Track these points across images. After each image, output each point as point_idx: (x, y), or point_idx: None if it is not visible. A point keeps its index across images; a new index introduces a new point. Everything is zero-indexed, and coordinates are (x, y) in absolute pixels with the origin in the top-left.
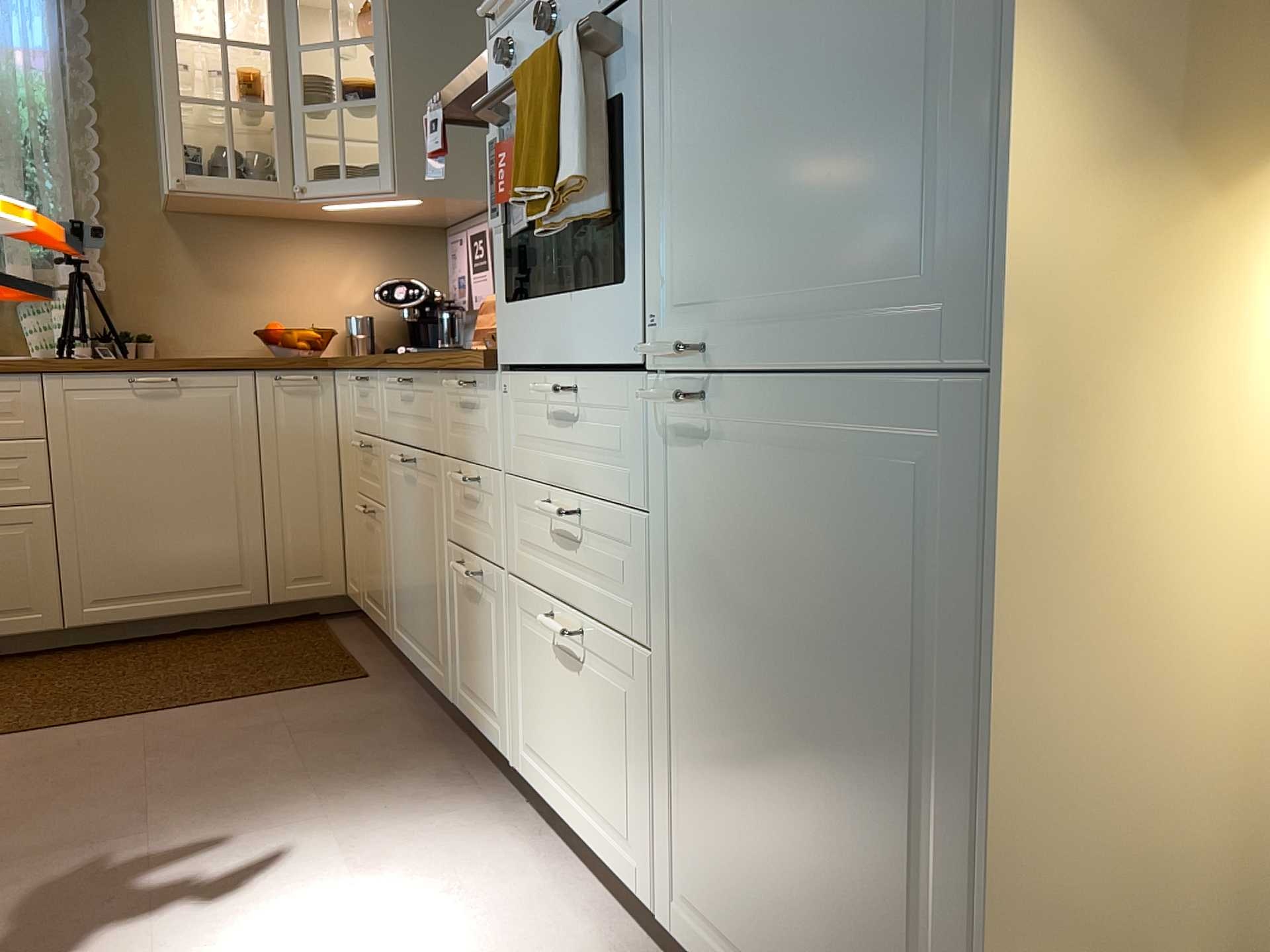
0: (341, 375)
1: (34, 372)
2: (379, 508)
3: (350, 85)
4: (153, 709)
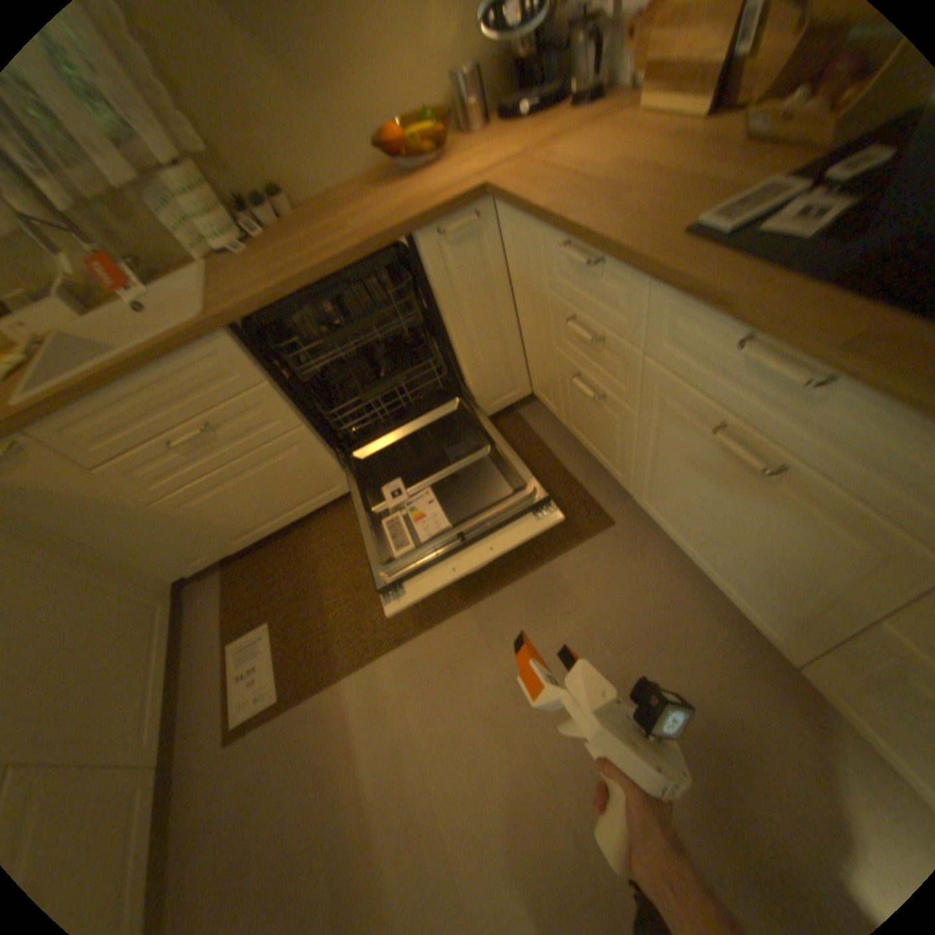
0: (517, 215)
1: (216, 330)
2: (617, 401)
3: None
4: (472, 595)
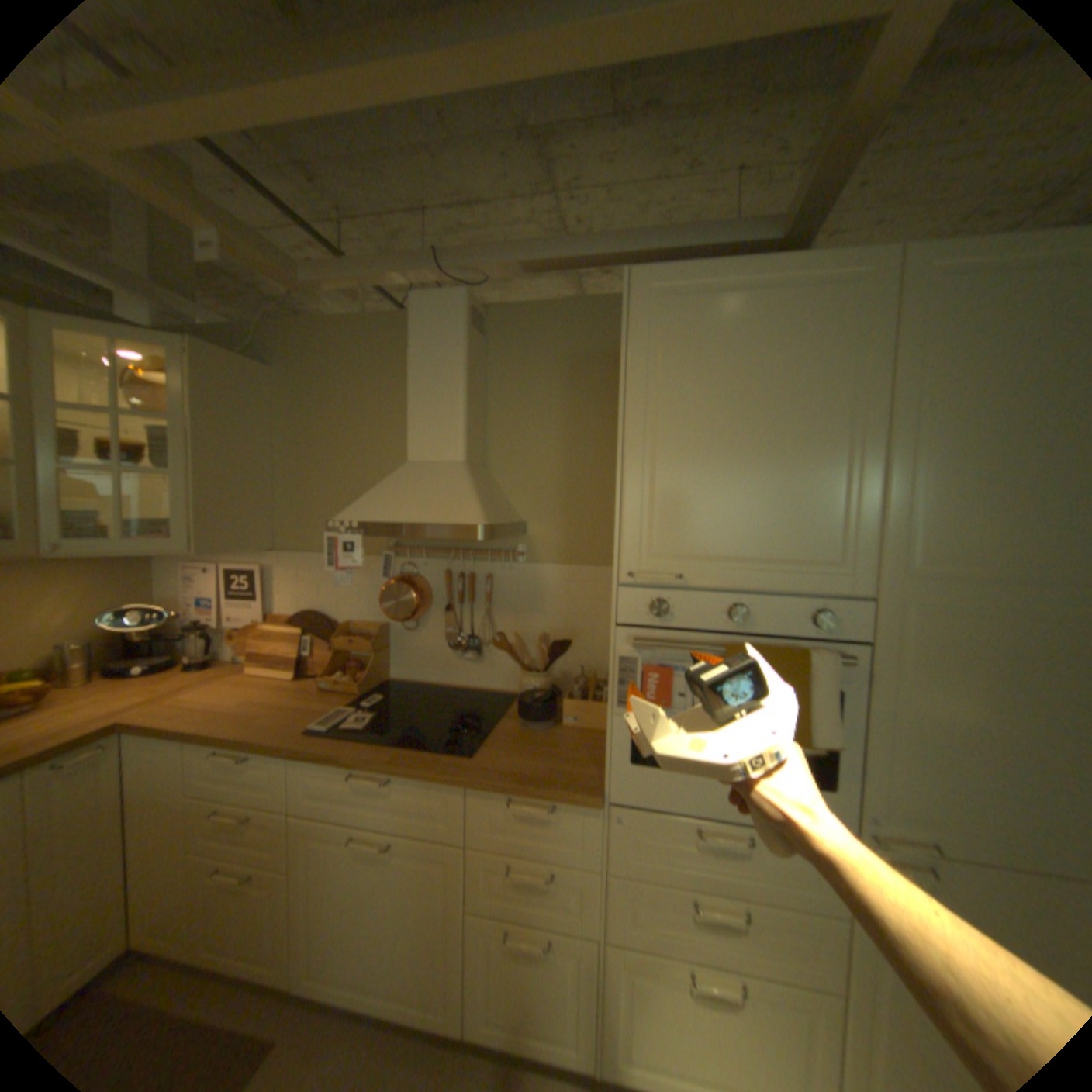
0: (153, 744)
1: None
2: (265, 876)
3: (98, 440)
4: None
